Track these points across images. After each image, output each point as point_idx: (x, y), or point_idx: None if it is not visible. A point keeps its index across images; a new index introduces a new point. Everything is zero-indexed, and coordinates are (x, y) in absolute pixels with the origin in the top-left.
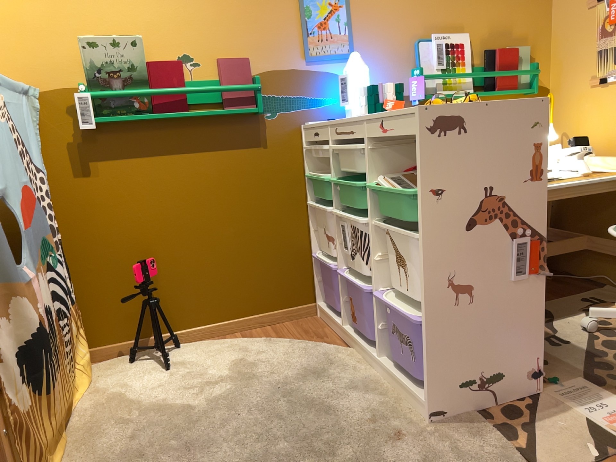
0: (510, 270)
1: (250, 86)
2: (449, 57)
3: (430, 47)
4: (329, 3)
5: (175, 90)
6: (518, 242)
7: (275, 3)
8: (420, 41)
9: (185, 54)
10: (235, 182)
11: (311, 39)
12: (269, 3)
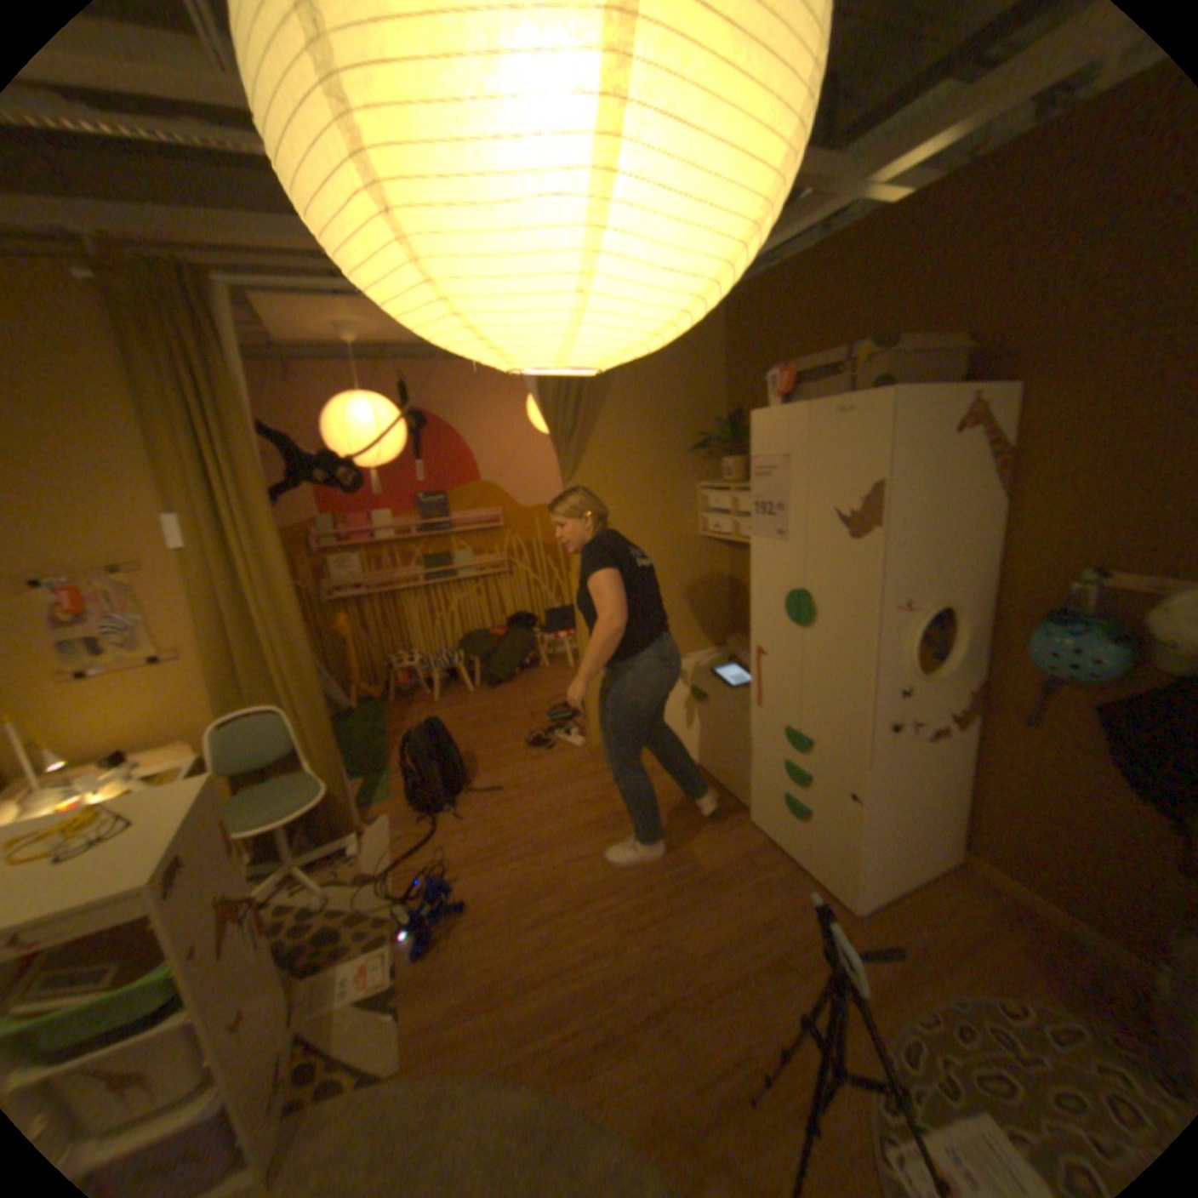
0: (246, 956)
1: None
2: None
3: None
4: None
5: None
6: (245, 926)
7: None
8: None
9: None
10: None
11: None
12: None
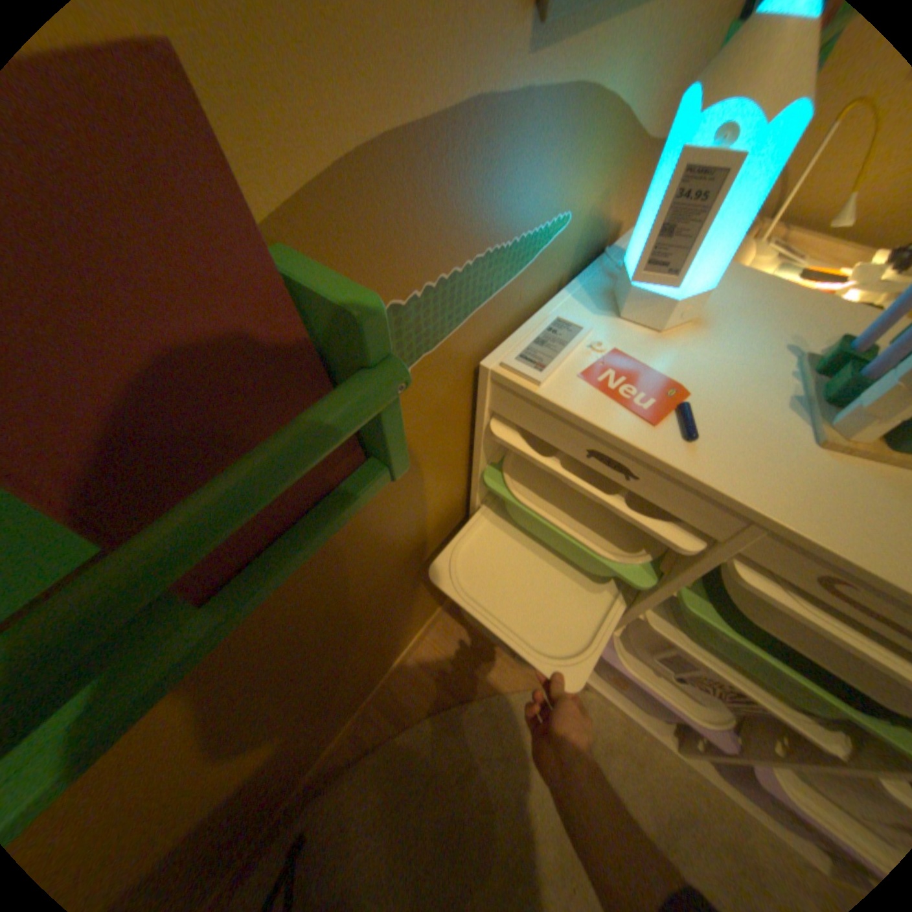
0: None
1: (351, 423)
2: None
3: None
4: None
5: None
6: None
7: None
8: None
9: None
10: (316, 622)
11: None
12: None
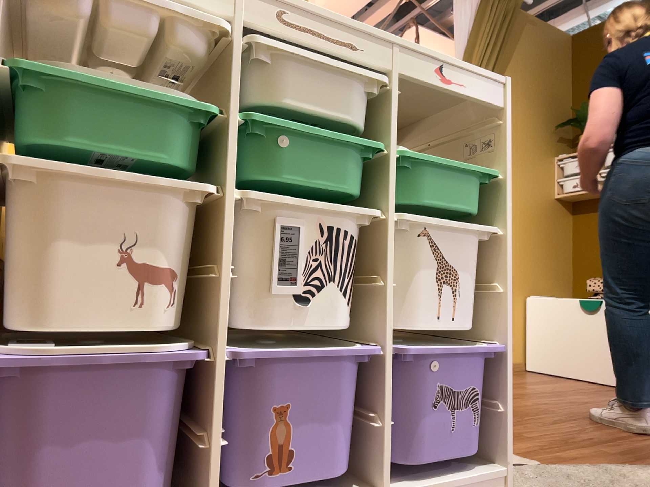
0: None
1: None
2: None
3: None
4: None
5: None
6: None
7: None
8: None
9: None
10: None
11: None
12: None
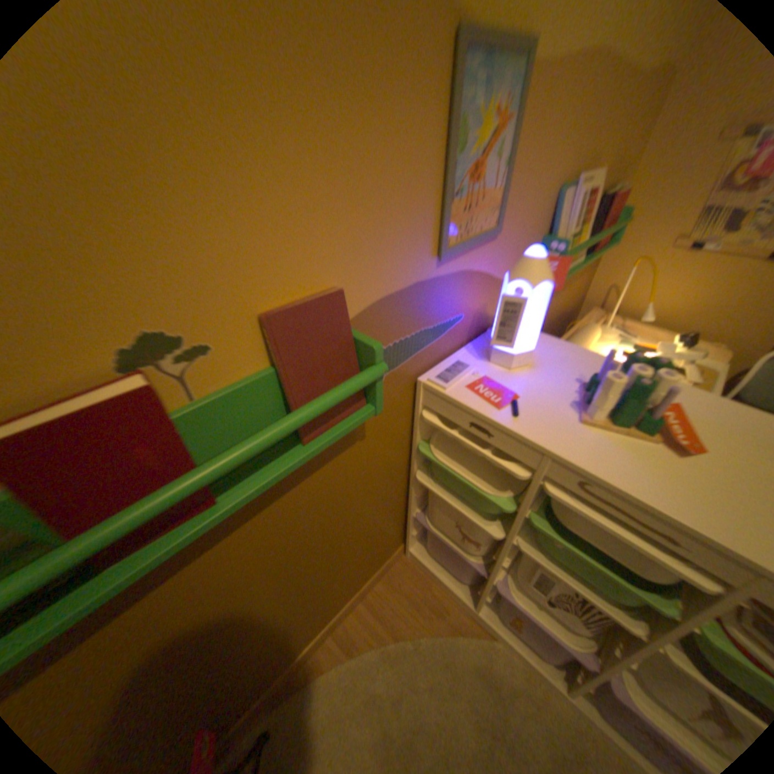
0: None
1: (368, 381)
2: (586, 210)
3: (575, 196)
4: (500, 104)
5: (169, 503)
6: None
7: (405, 99)
8: (570, 185)
9: (145, 332)
10: (319, 513)
11: (456, 206)
12: (393, 97)
